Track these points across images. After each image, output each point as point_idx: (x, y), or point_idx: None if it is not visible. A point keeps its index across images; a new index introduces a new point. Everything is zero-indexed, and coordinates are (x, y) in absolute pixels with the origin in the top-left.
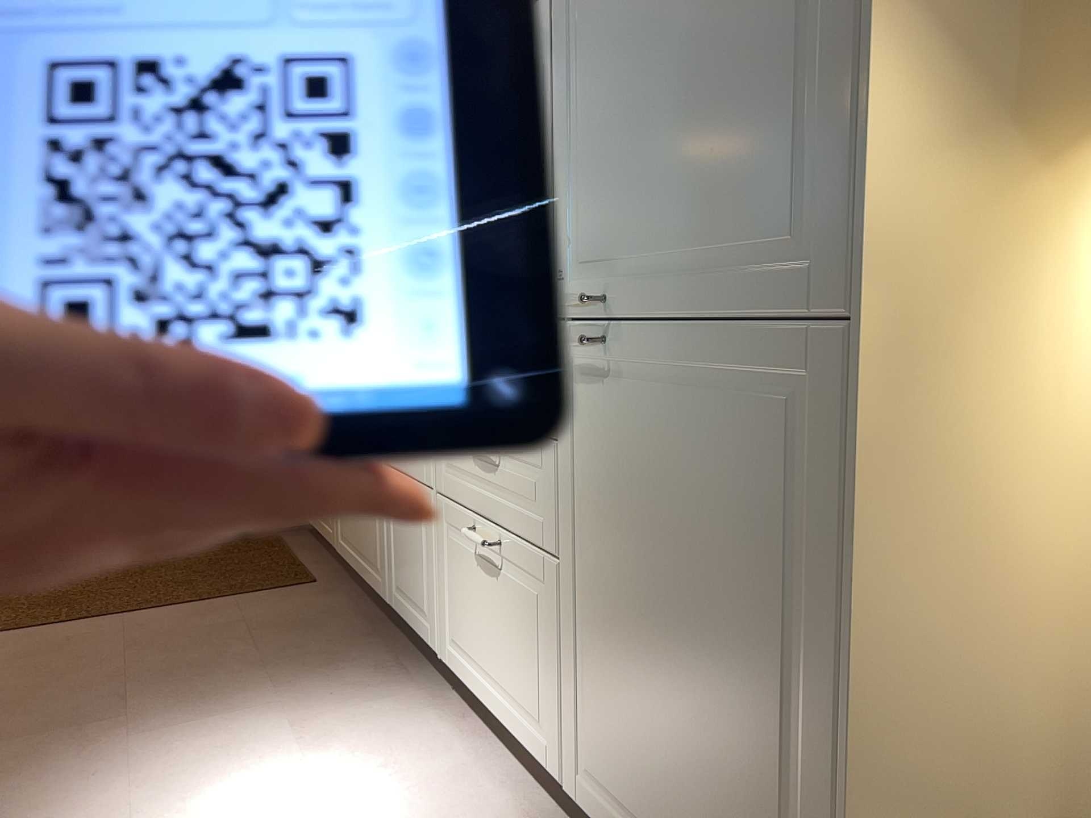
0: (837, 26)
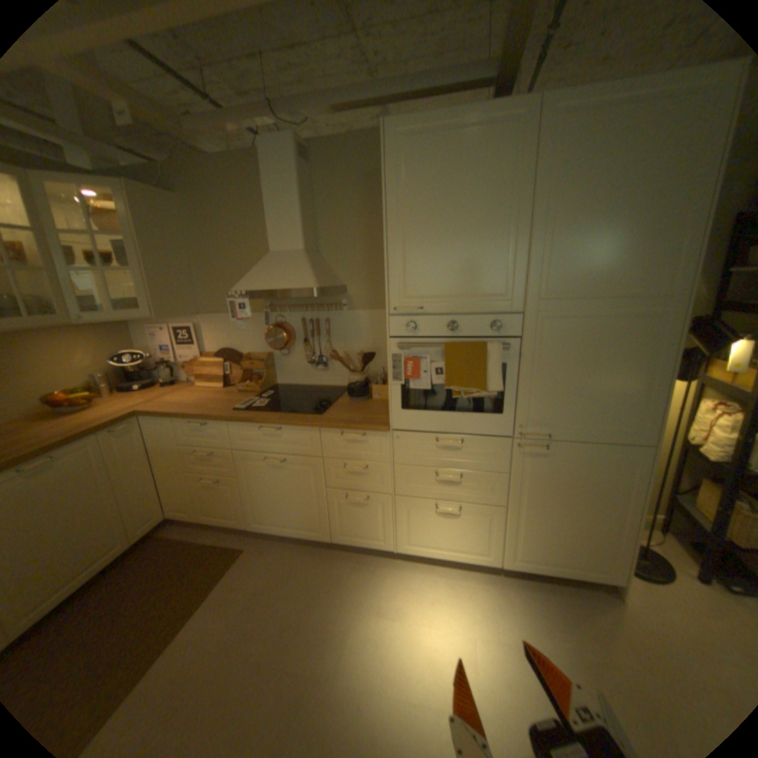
0: (653, 386)
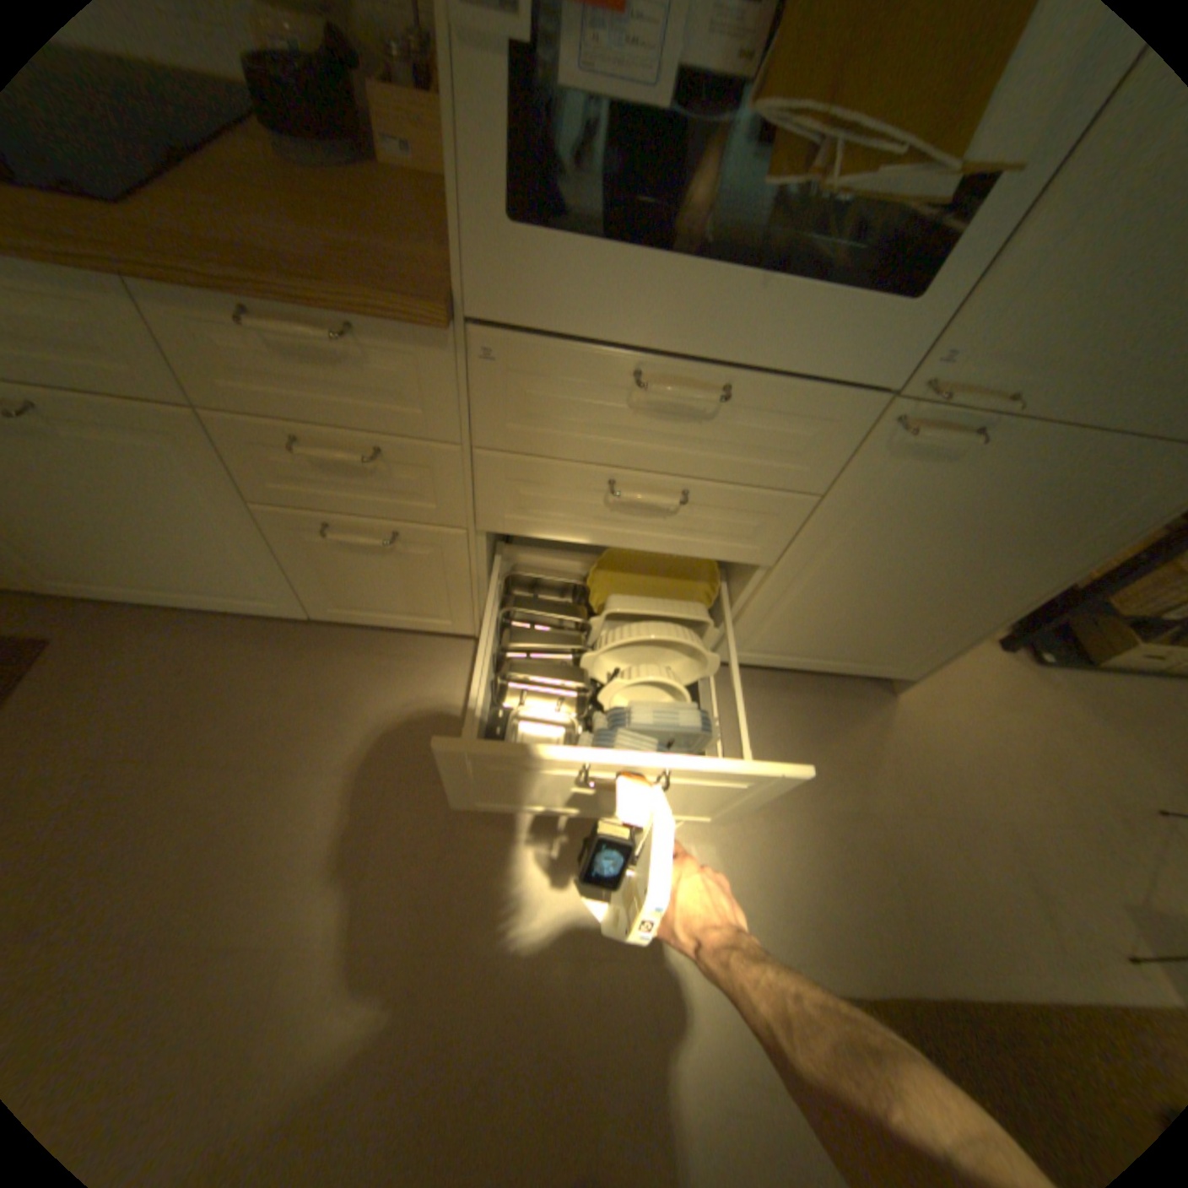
0: None
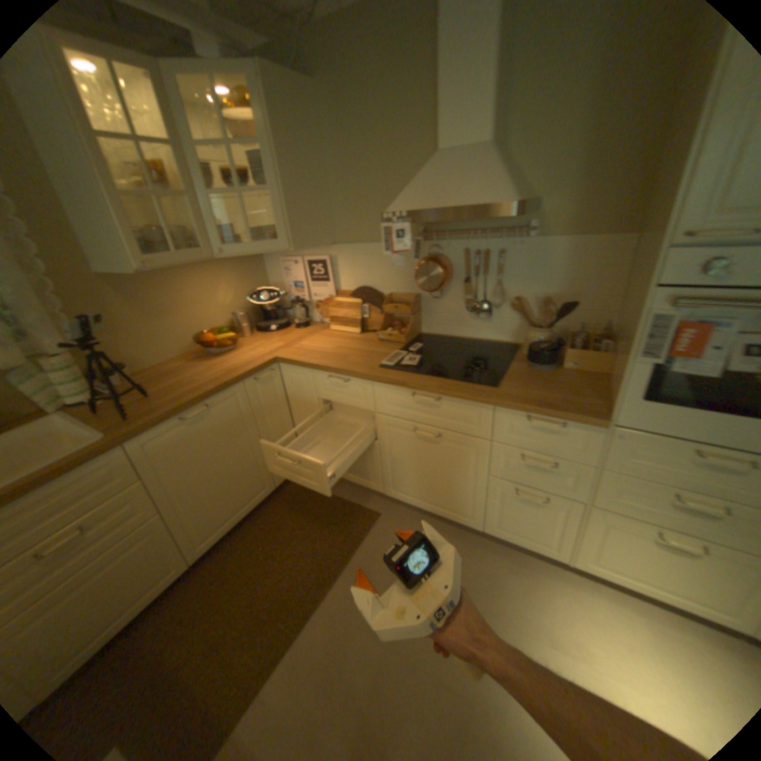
0: None
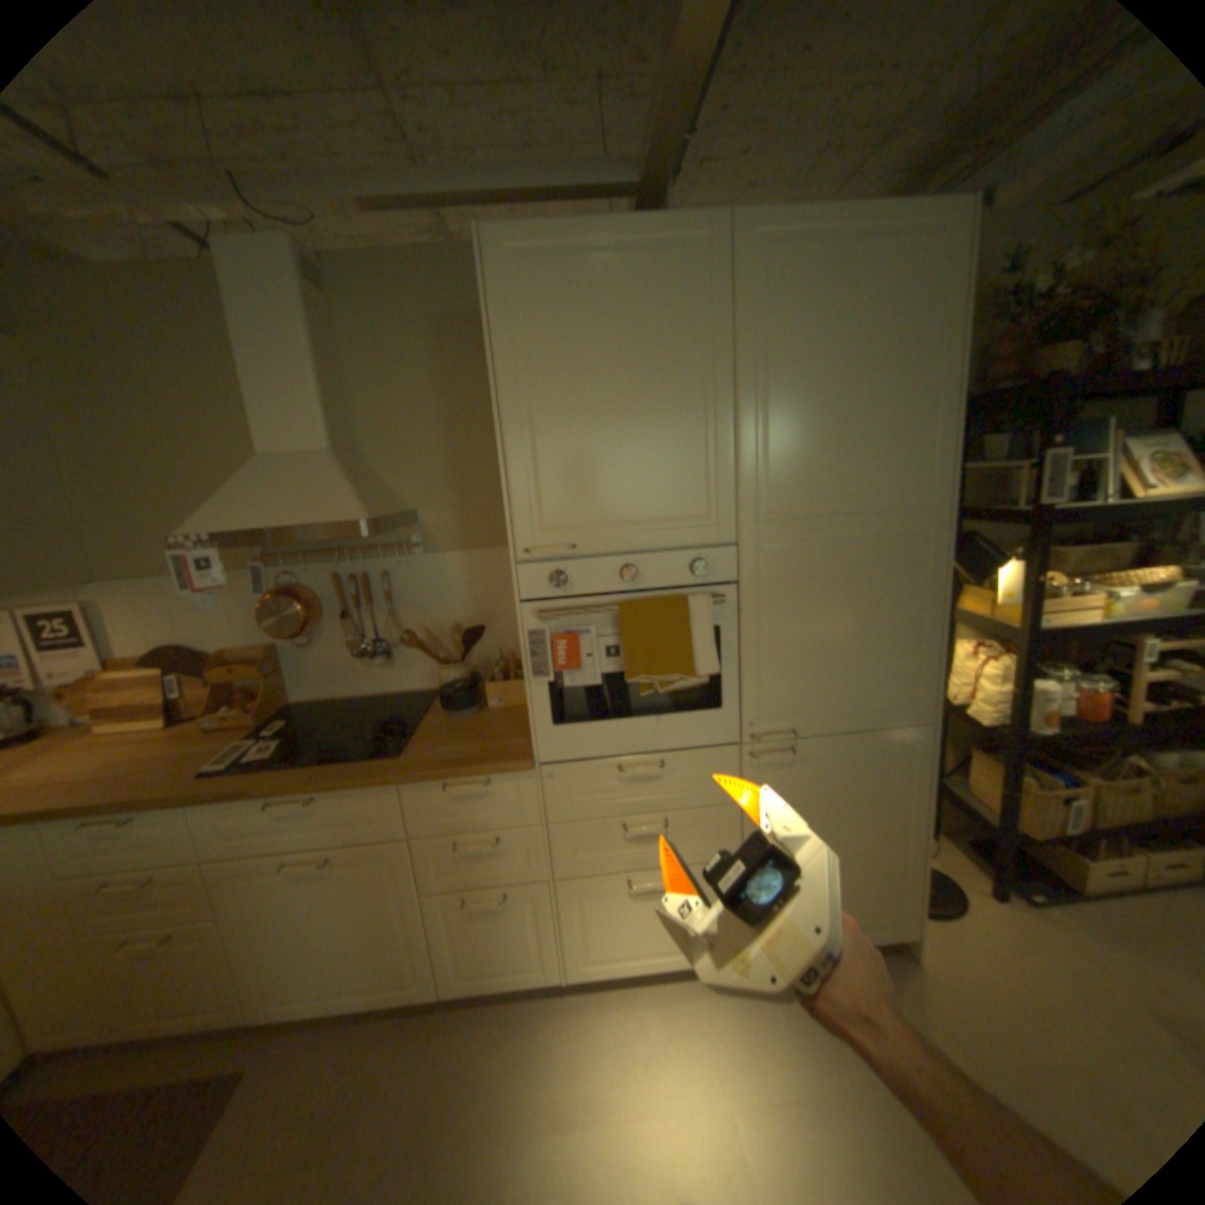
0: (922, 638)
